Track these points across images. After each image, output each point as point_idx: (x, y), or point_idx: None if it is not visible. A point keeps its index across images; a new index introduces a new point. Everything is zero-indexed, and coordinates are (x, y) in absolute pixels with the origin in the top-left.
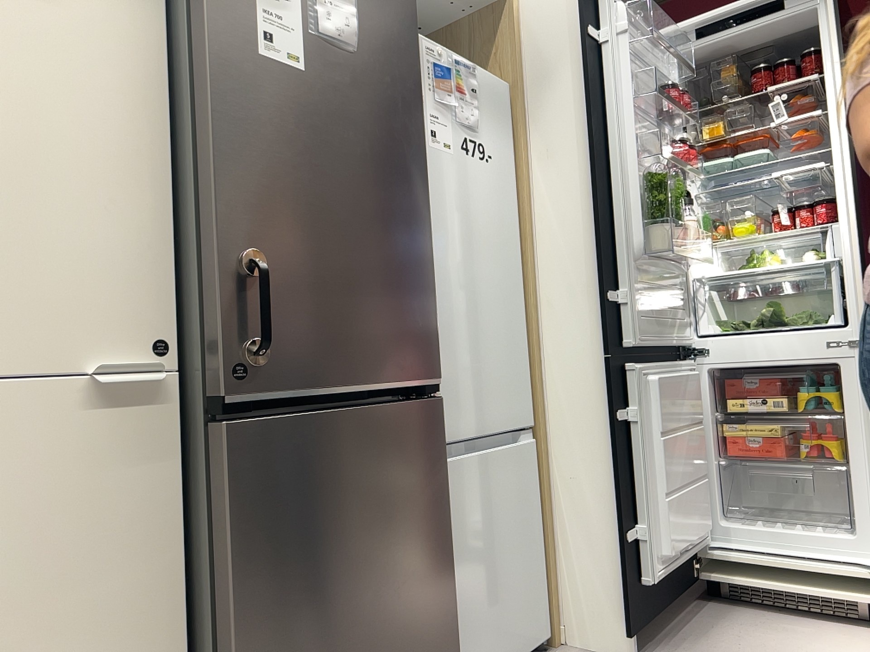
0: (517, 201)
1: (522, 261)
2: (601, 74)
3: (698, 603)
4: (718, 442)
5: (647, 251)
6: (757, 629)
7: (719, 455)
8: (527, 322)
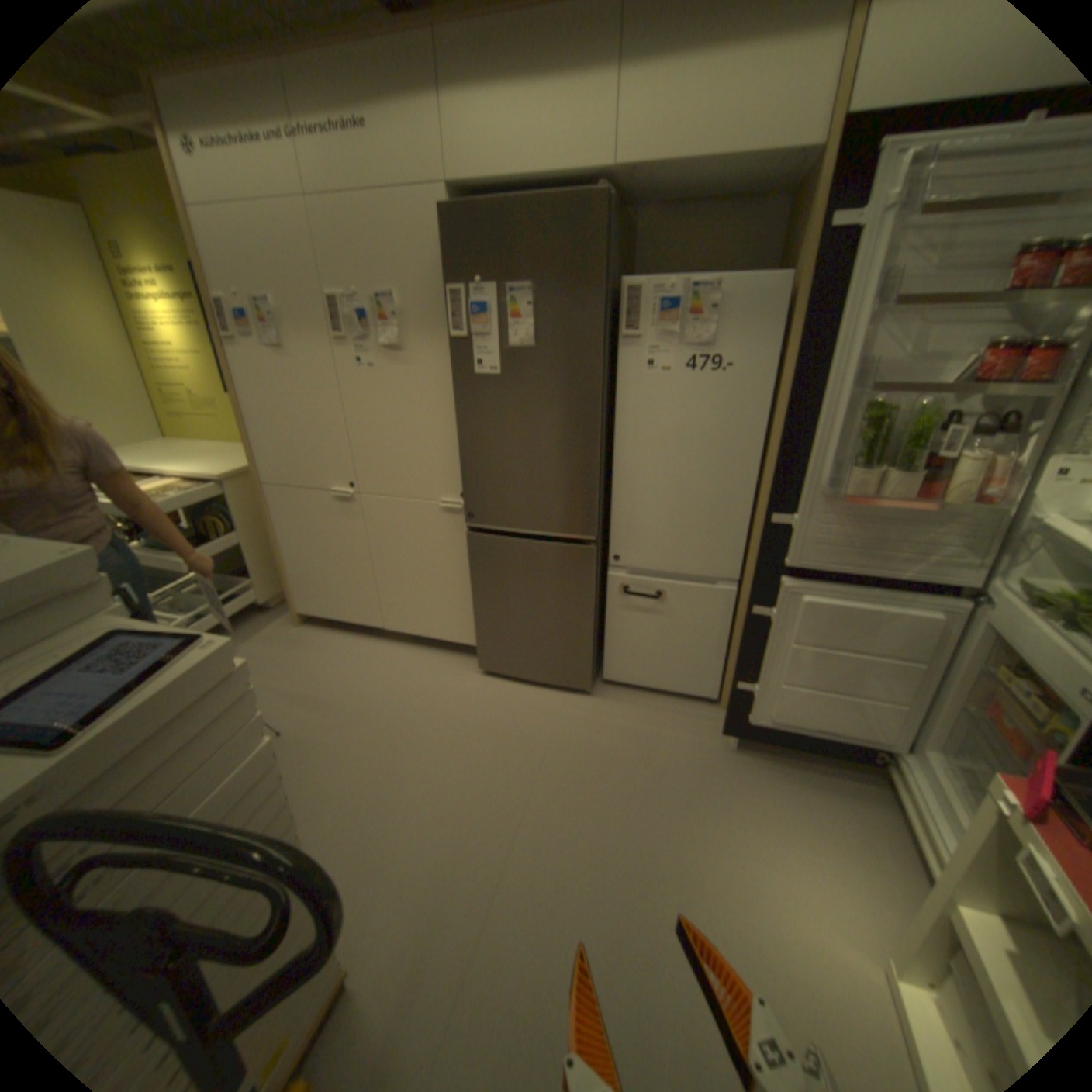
0: (778, 396)
1: (767, 453)
2: (848, 273)
3: (872, 781)
4: (973, 692)
5: (841, 487)
6: (853, 824)
7: (967, 704)
8: (758, 504)
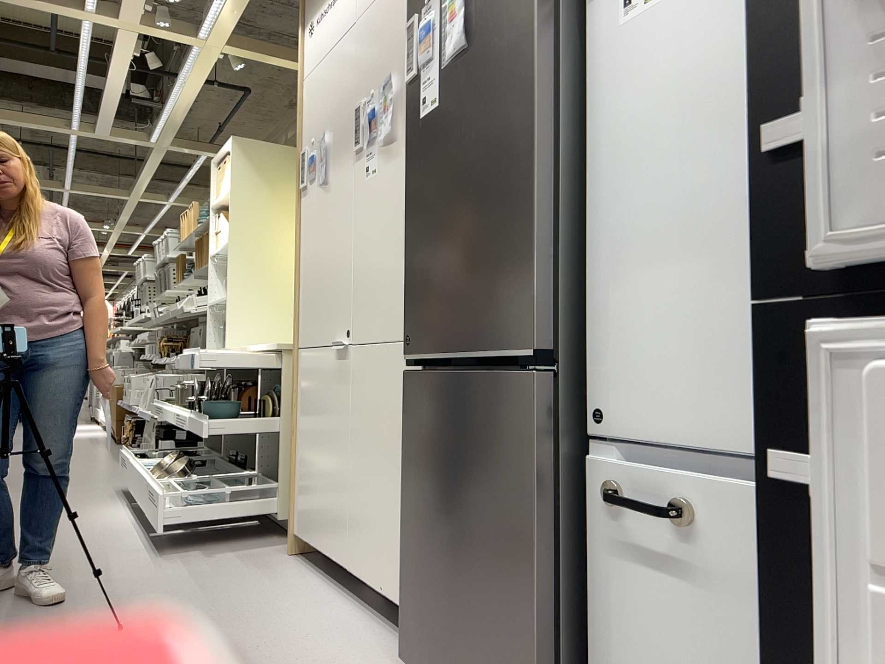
0: None
1: None
2: None
3: None
4: None
5: None
6: None
7: None
8: None
